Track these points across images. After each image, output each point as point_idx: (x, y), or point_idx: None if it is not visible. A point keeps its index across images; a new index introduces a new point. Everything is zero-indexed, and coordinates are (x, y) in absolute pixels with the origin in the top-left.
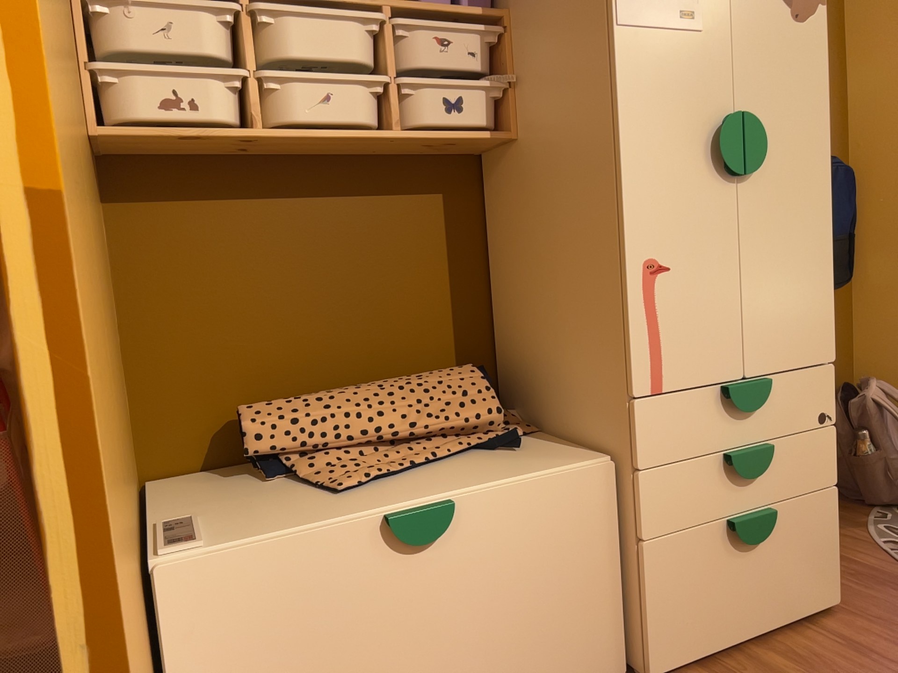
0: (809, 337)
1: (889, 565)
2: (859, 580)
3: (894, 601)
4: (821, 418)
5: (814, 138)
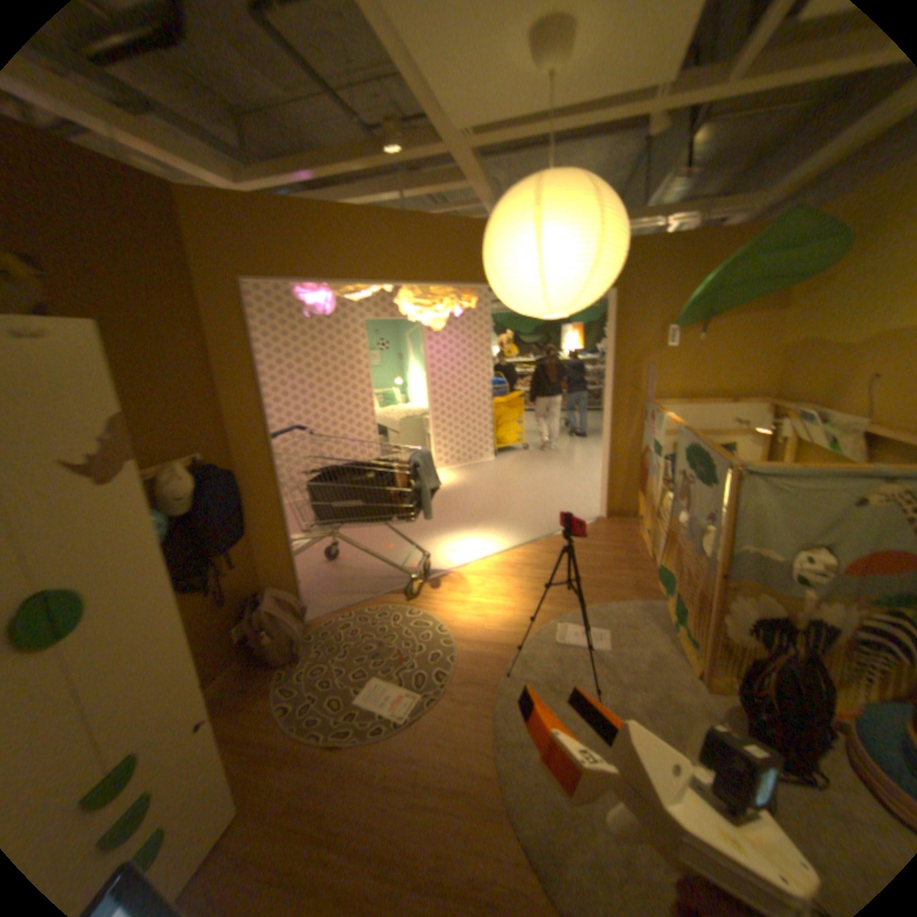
0: (172, 693)
1: (273, 742)
2: (253, 774)
3: (270, 786)
4: (196, 731)
5: (147, 560)
